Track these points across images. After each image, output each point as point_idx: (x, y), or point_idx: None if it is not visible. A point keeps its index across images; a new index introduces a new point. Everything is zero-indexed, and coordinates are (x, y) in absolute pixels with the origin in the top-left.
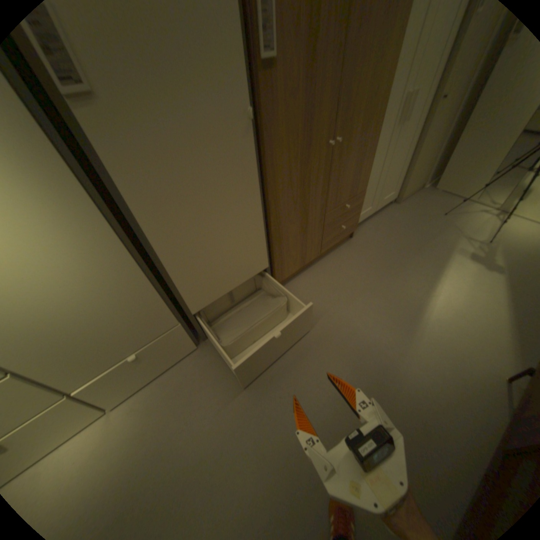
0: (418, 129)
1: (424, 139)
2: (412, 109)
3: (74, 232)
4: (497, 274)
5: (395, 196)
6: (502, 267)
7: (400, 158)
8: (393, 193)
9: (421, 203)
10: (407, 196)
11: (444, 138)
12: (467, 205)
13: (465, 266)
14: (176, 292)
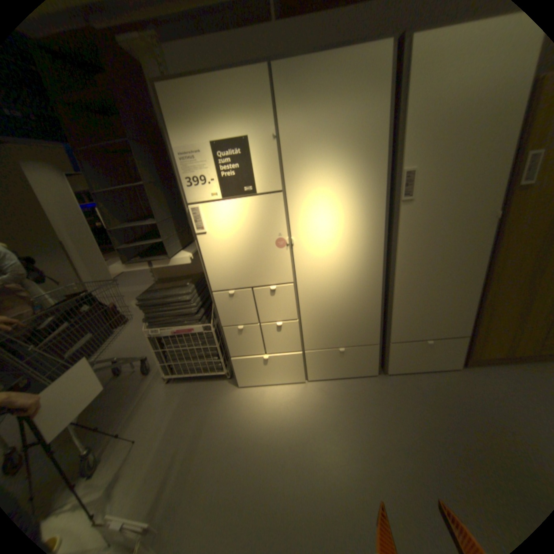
0: None
1: None
2: None
3: (367, 259)
4: None
5: None
6: None
7: None
8: None
9: None
10: None
11: None
12: None
13: None
14: (390, 319)
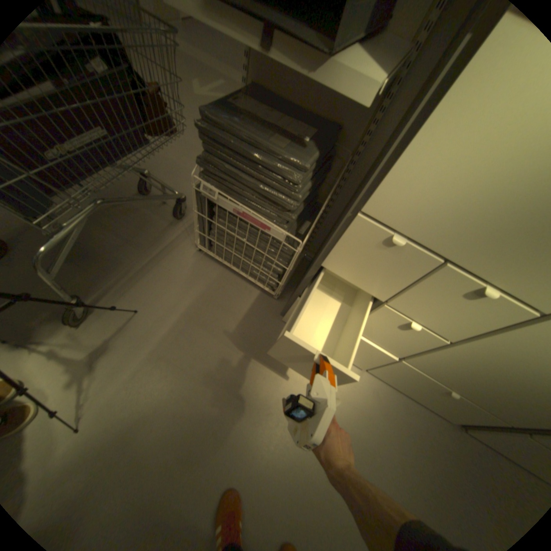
0: None
1: None
2: None
3: None
4: None
5: None
6: None
7: None
8: None
9: None
10: None
11: None
12: None
13: None
14: None
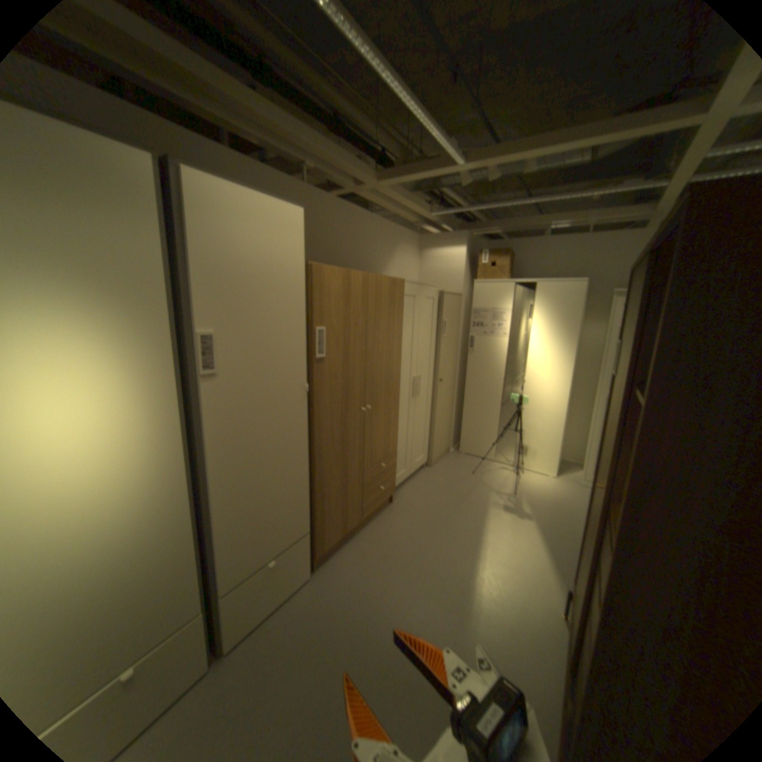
0: (428, 402)
1: (436, 410)
2: (419, 389)
3: (157, 474)
4: (528, 522)
5: (425, 460)
6: (530, 516)
7: (420, 425)
8: (423, 457)
9: (450, 466)
10: (436, 460)
11: (452, 410)
12: (489, 466)
13: (501, 518)
14: (211, 560)
